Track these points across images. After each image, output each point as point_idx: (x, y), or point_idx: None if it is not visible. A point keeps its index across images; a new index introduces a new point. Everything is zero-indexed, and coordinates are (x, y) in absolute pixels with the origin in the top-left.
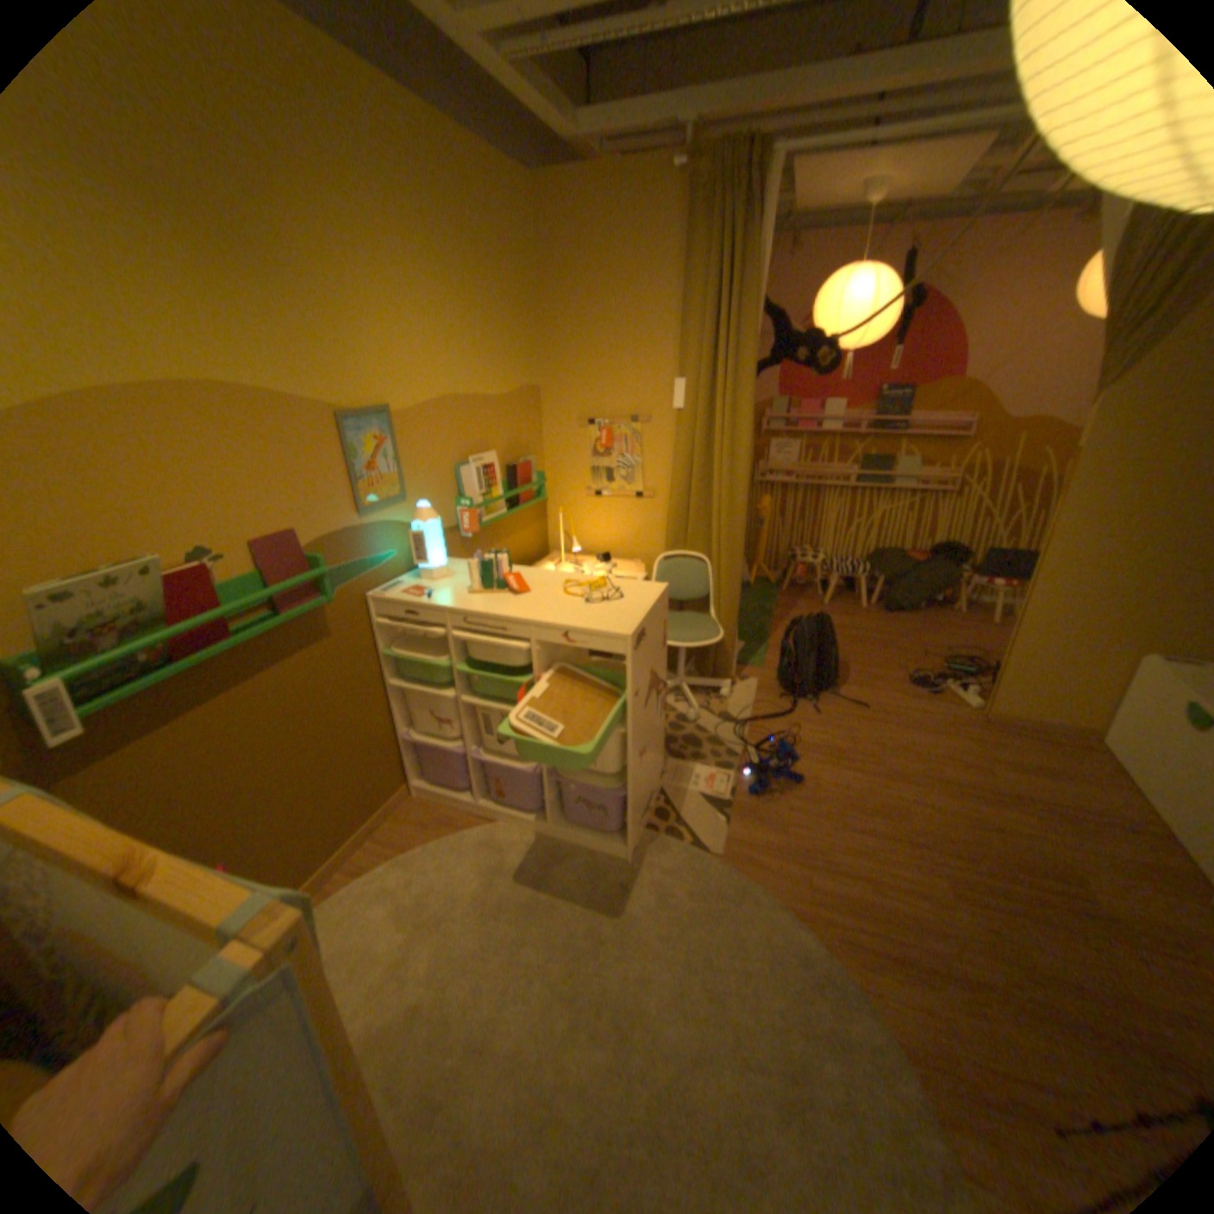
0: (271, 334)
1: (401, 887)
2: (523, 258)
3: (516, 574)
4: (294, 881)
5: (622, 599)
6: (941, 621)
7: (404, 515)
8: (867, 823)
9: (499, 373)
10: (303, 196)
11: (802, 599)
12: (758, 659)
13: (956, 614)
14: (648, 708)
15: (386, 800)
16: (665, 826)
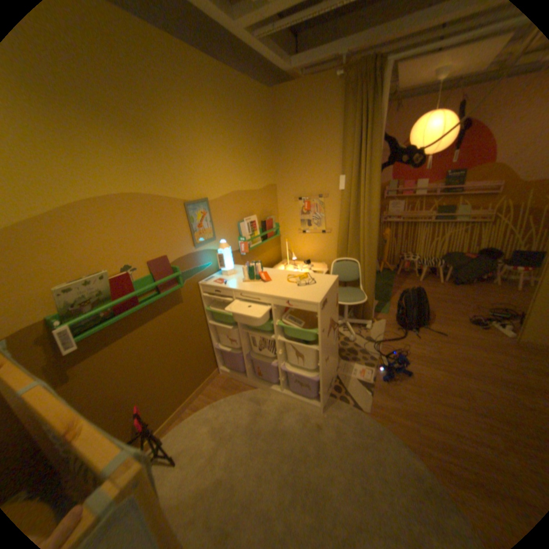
0: (155, 170)
1: (214, 419)
2: (267, 126)
3: (264, 272)
4: (167, 413)
5: (315, 284)
6: (486, 289)
7: (215, 246)
8: (450, 400)
9: (257, 179)
10: (169, 109)
11: (407, 278)
12: (386, 309)
13: (495, 285)
14: (330, 337)
15: (208, 376)
16: (339, 395)
